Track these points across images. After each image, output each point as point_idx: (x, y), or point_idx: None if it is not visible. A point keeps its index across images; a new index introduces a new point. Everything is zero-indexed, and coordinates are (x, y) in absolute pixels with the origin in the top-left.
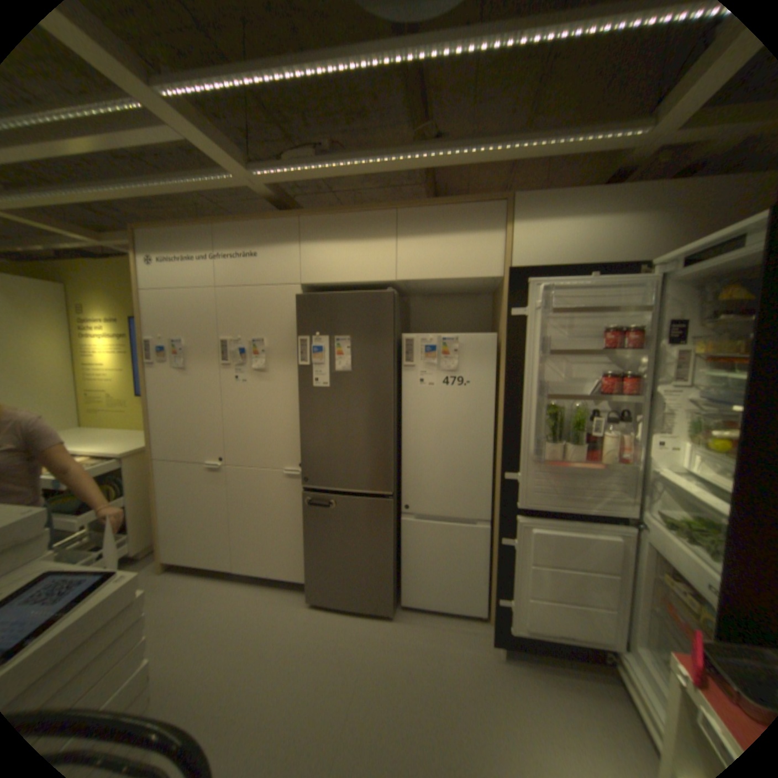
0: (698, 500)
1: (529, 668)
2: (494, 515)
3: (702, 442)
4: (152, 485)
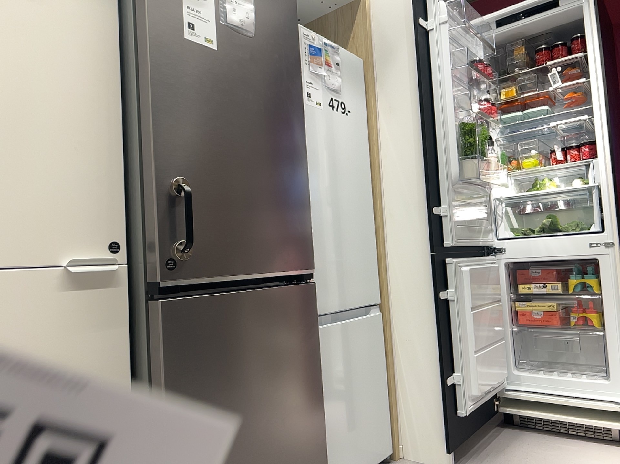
0: (542, 200)
1: (469, 458)
2: (379, 296)
3: (513, 168)
4: None
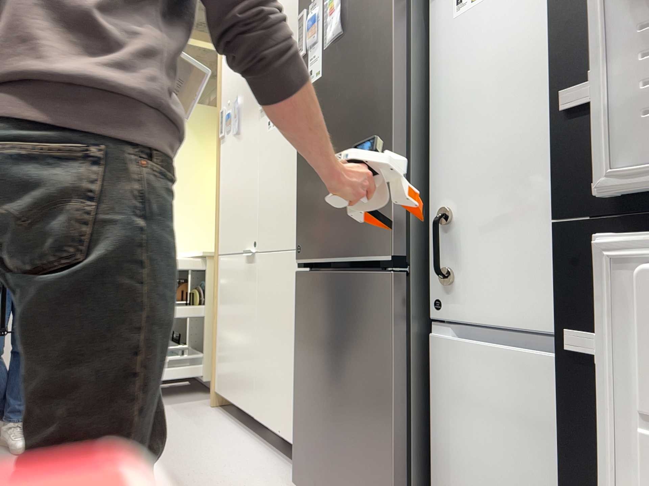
0: None
1: None
2: None
3: None
4: (215, 287)
